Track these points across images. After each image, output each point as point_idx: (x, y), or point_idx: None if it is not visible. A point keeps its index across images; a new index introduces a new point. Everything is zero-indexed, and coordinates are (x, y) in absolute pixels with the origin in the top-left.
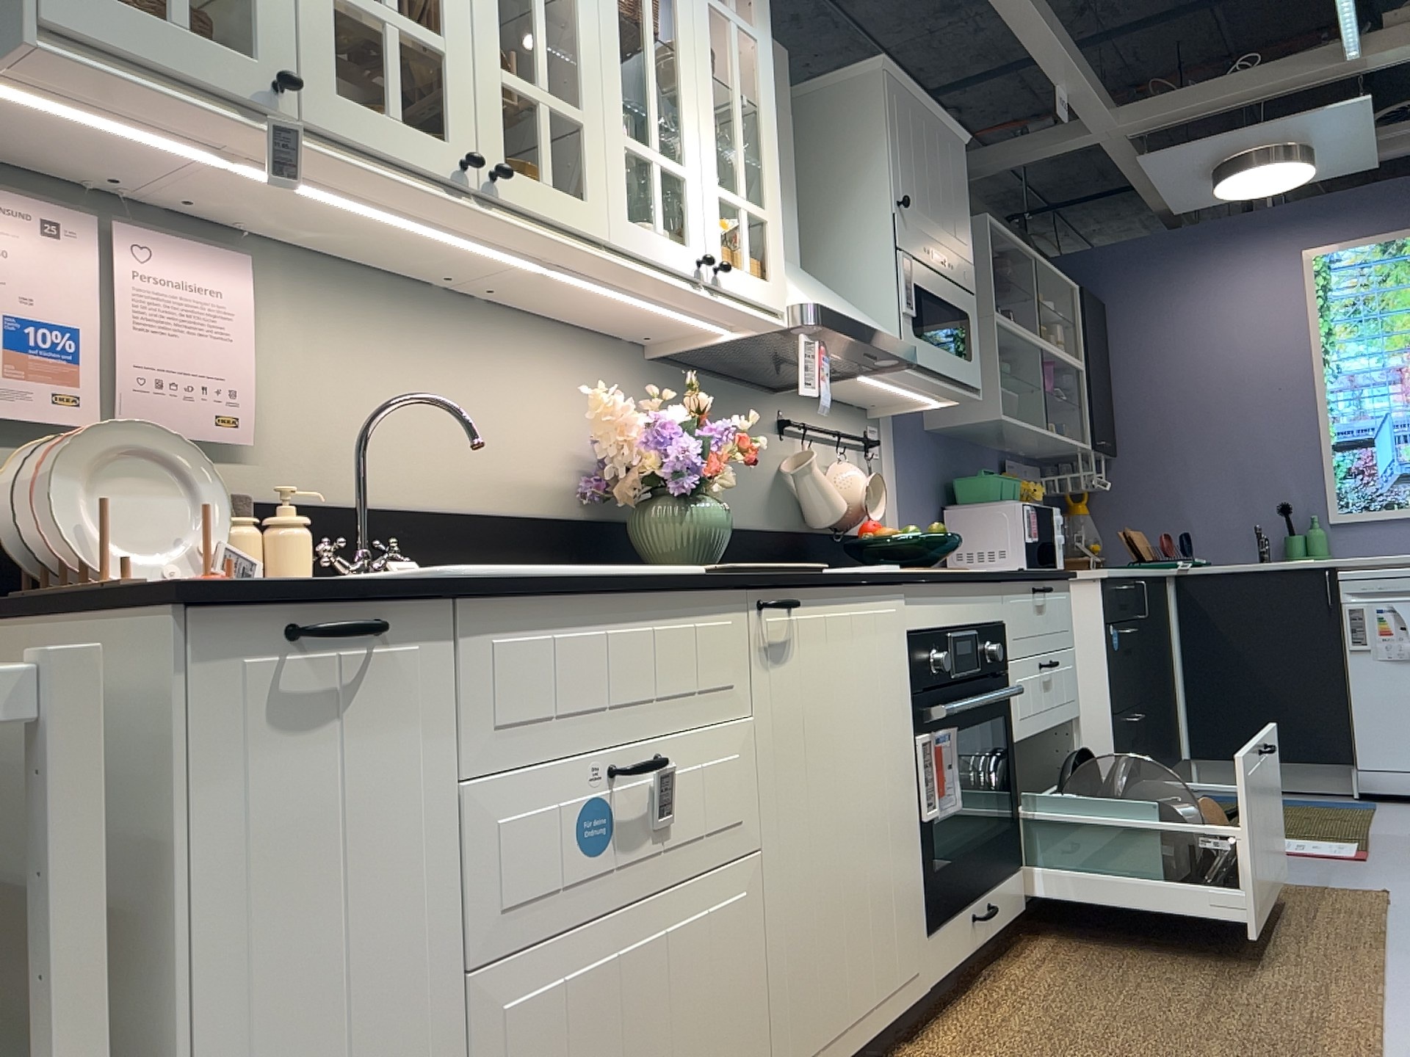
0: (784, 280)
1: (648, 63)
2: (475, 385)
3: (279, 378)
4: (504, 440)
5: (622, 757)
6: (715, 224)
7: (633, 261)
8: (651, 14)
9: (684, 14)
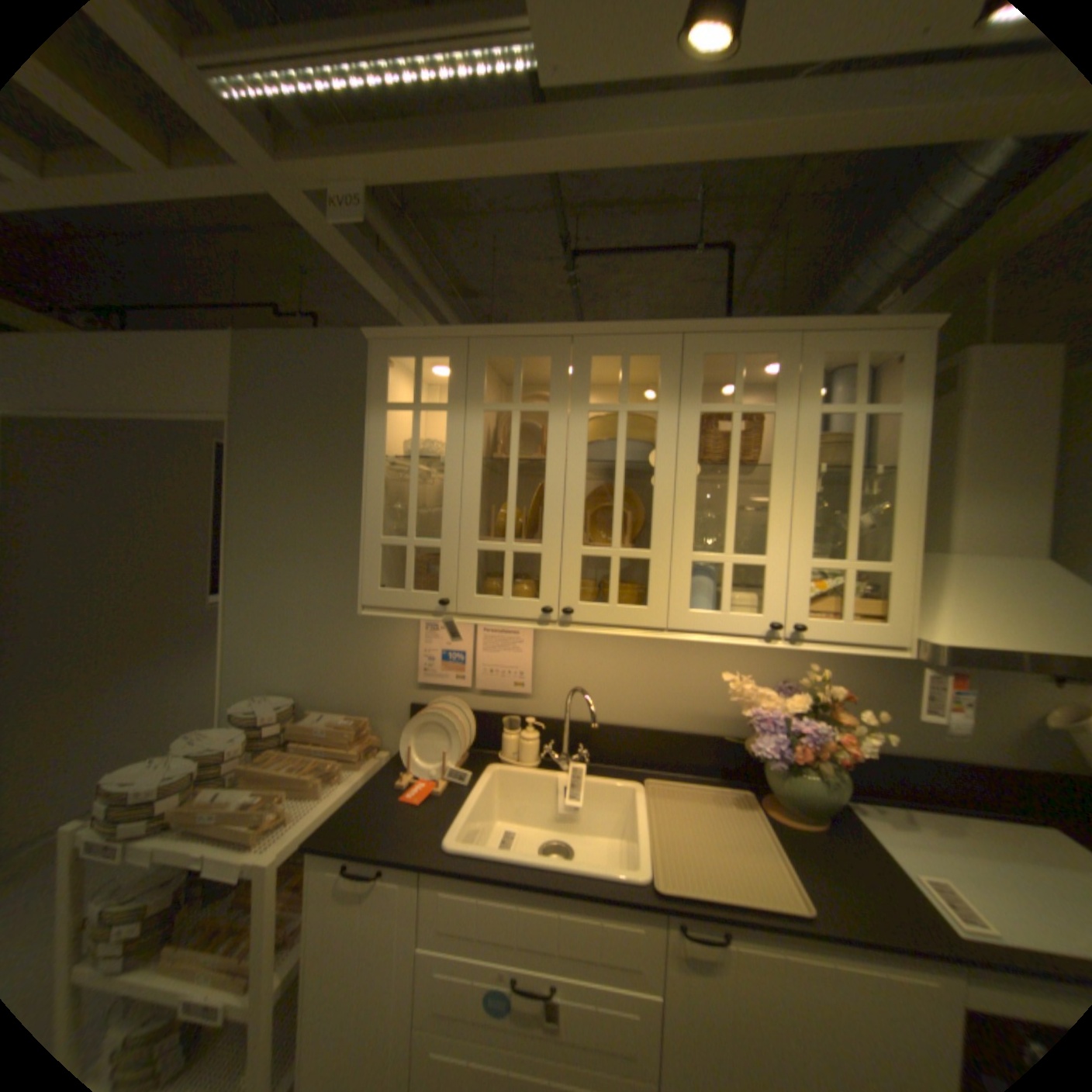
0: (916, 618)
1: (730, 492)
2: (669, 659)
3: (549, 662)
4: (688, 689)
5: (527, 978)
6: (803, 591)
7: (699, 634)
8: (737, 455)
9: (783, 437)
